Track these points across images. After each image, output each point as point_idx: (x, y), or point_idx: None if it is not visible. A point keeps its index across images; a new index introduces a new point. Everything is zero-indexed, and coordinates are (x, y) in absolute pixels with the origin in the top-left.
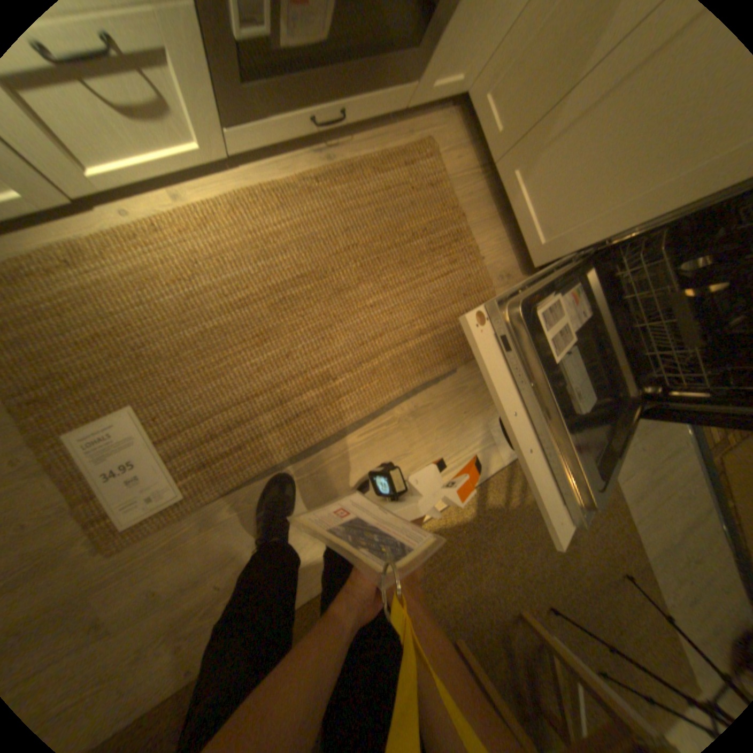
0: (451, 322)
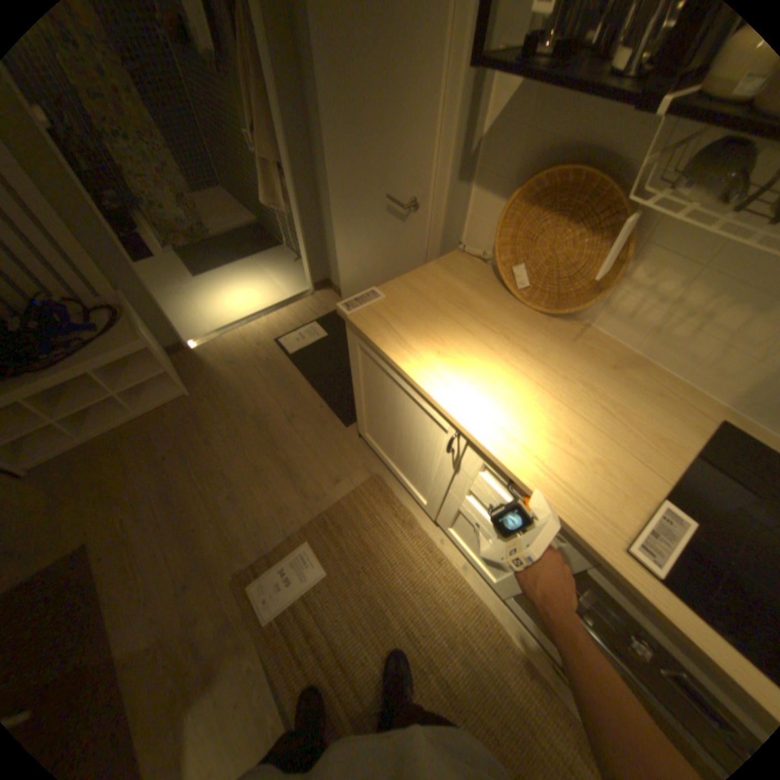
0: None
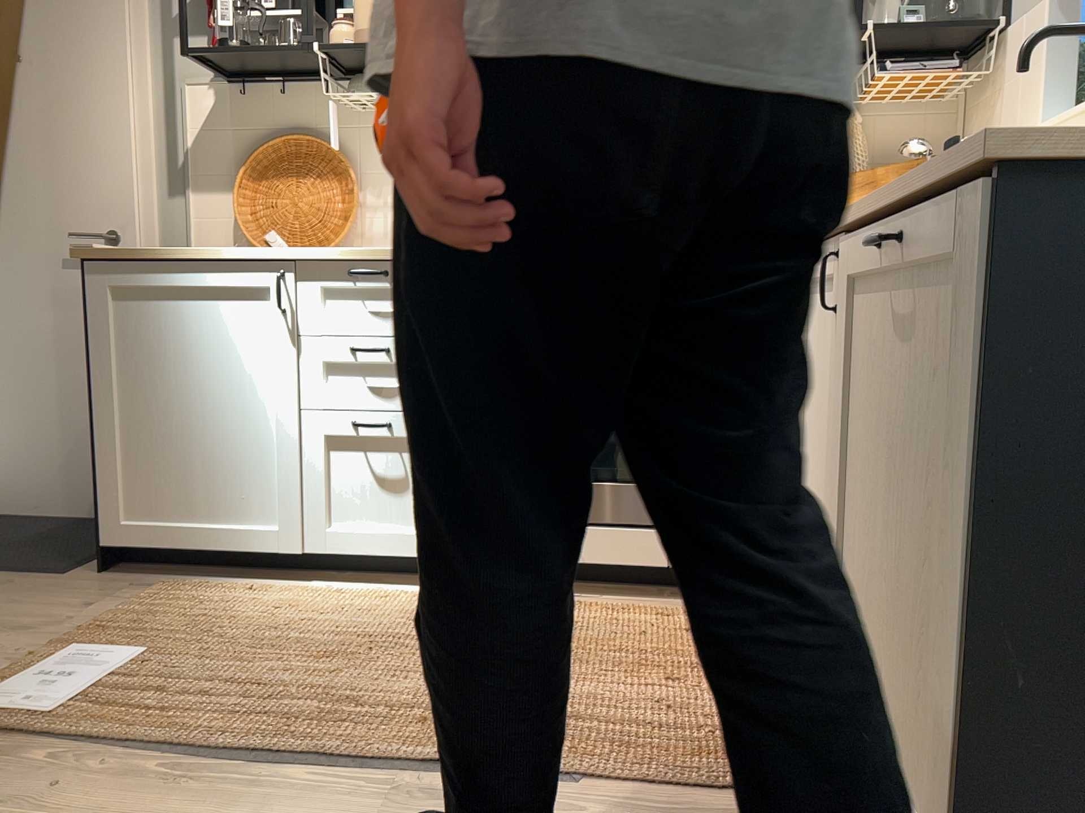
0: (625, 732)
